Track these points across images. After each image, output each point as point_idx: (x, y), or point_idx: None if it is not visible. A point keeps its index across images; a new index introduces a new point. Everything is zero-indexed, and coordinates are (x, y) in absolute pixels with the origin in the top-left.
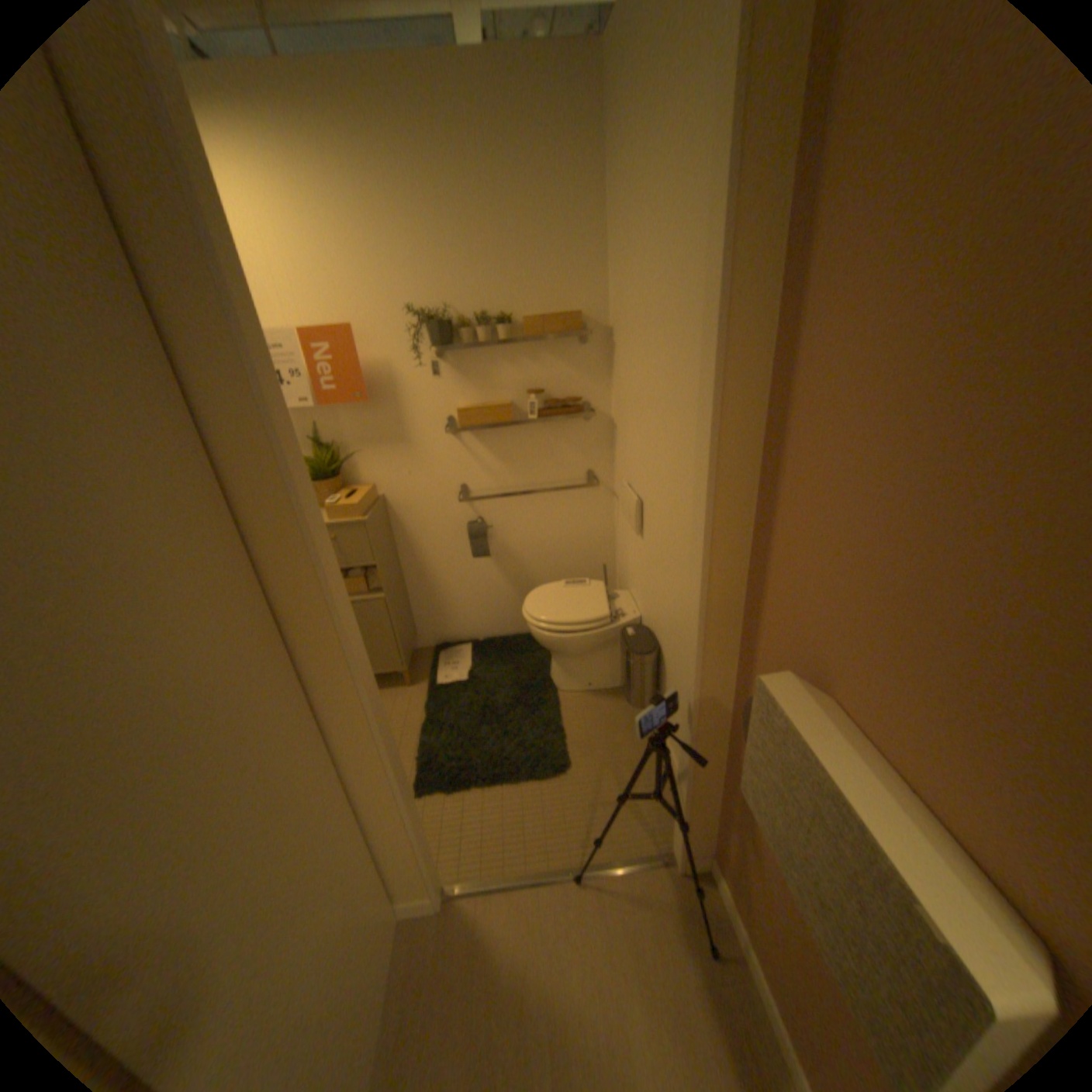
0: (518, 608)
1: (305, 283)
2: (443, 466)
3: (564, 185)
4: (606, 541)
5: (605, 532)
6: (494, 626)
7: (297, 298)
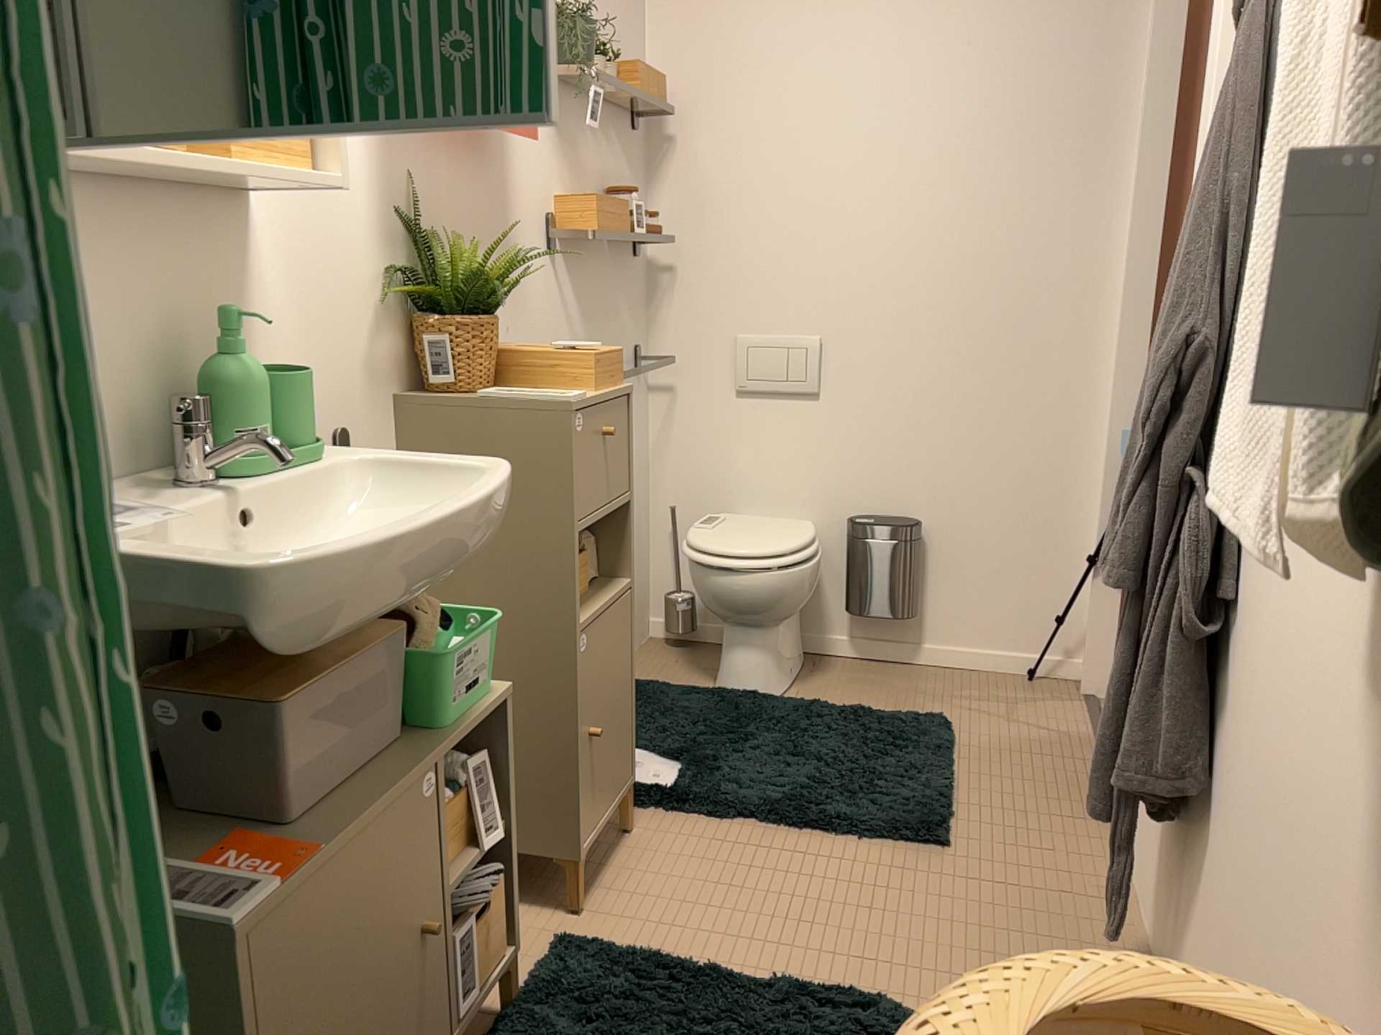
0: None
1: None
2: (544, 324)
3: None
4: (647, 478)
5: (647, 462)
6: None
7: None
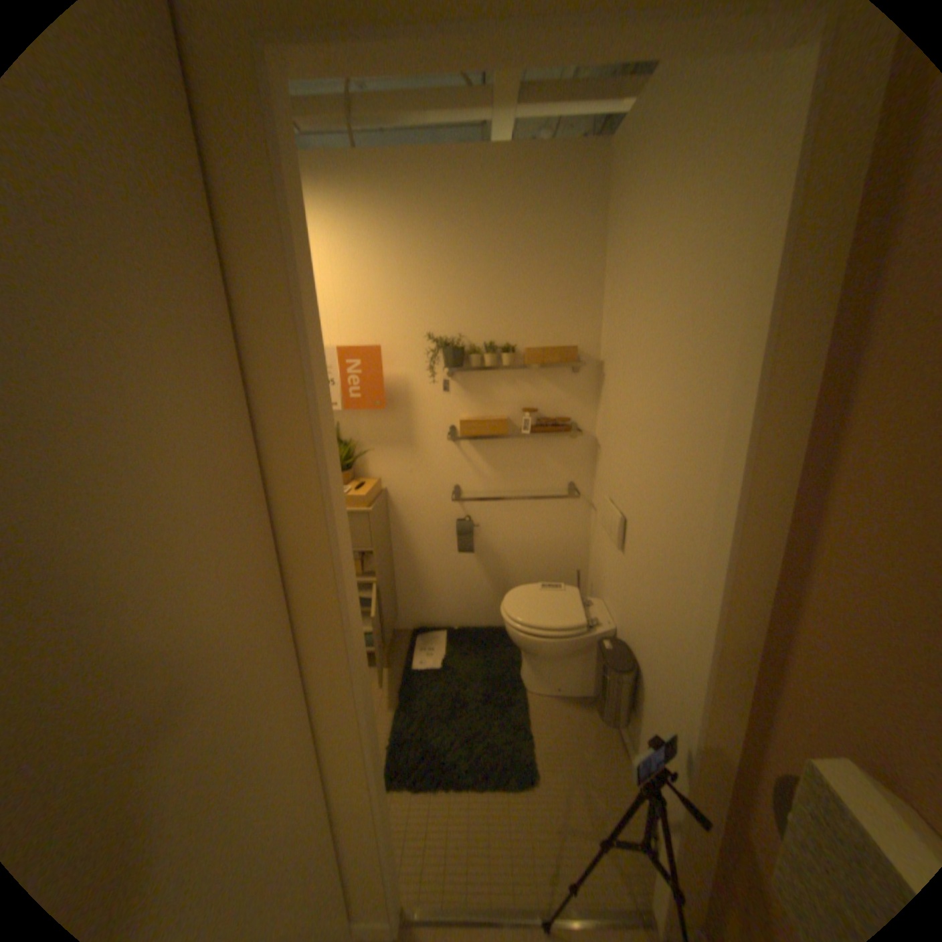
0: (493, 602)
1: (349, 312)
2: (441, 467)
3: (571, 245)
4: (581, 548)
5: (581, 540)
6: (469, 617)
7: (340, 323)
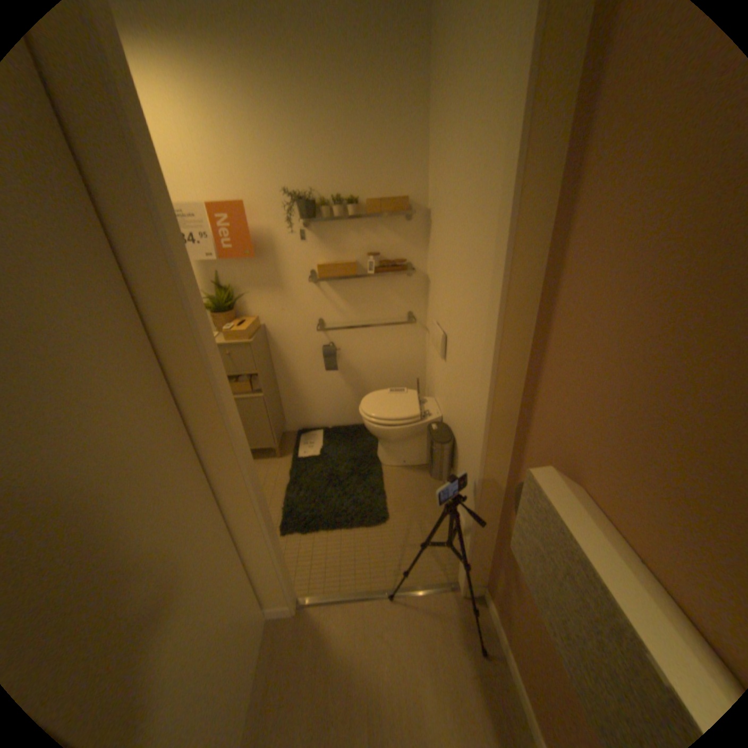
0: (356, 406)
1: (211, 170)
2: (307, 305)
3: (399, 102)
4: (419, 362)
5: (419, 356)
6: (339, 419)
7: (205, 181)
